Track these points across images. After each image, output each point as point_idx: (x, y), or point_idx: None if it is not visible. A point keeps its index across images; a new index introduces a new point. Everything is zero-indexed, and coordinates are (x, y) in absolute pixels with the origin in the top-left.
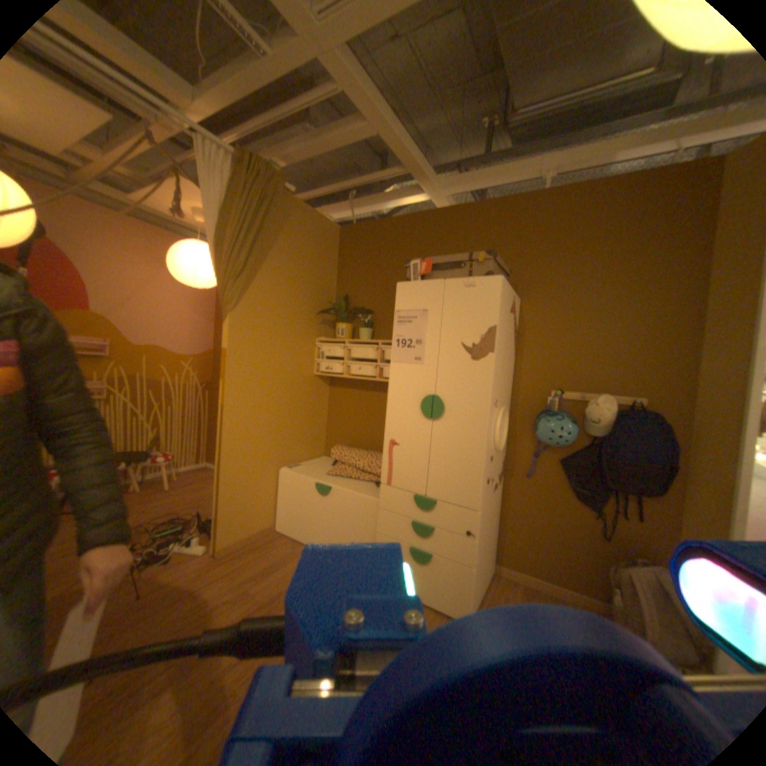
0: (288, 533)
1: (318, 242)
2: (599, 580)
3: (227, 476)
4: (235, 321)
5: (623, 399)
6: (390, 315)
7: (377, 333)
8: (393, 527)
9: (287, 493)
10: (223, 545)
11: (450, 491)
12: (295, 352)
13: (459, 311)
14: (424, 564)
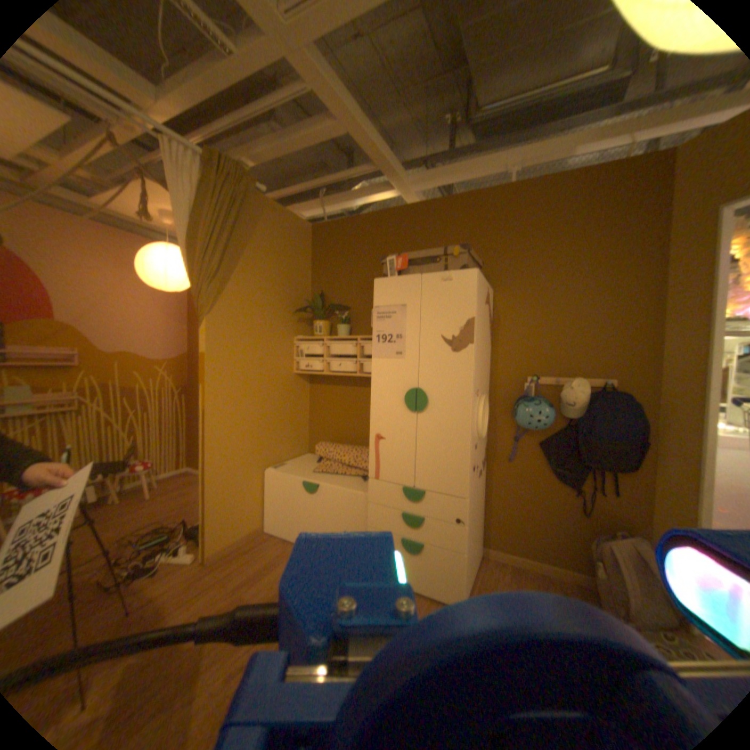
0: (277, 533)
1: (291, 240)
2: (581, 554)
3: (212, 481)
4: (212, 324)
5: (595, 381)
6: (366, 310)
7: (355, 329)
8: (383, 520)
9: (274, 492)
10: (212, 550)
11: (438, 480)
12: (274, 351)
13: (437, 305)
14: (416, 553)
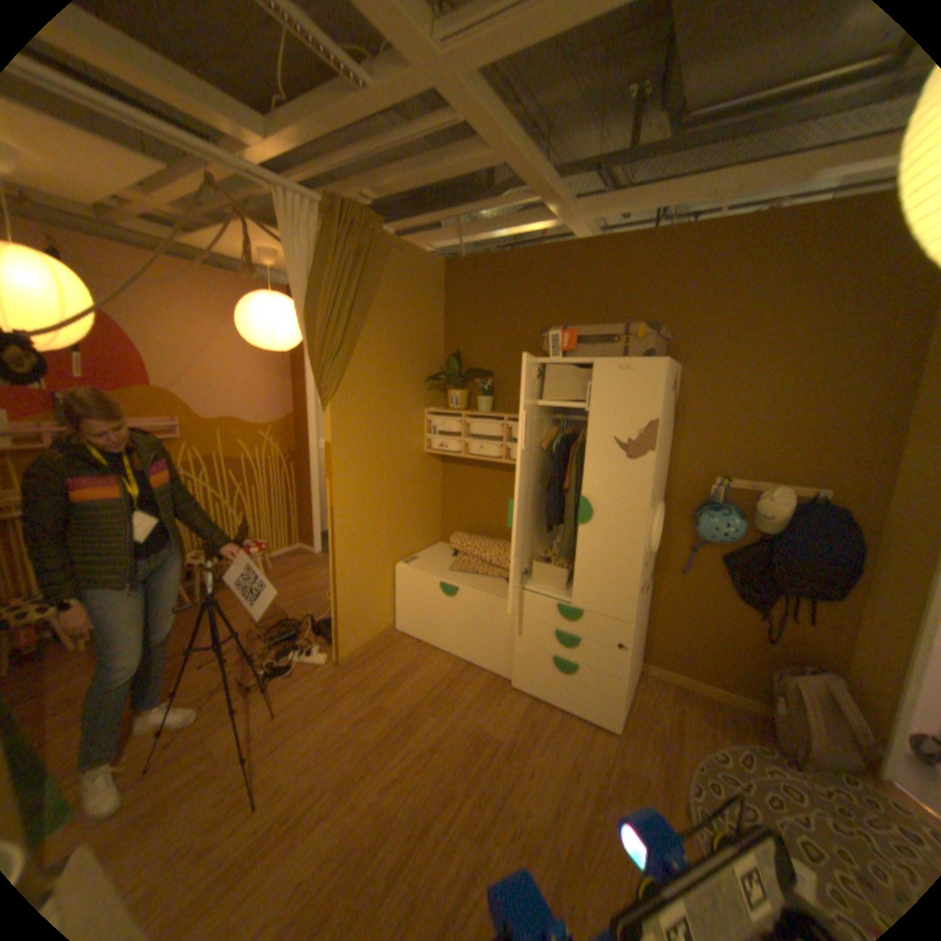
0: (412, 634)
1: (421, 289)
2: (760, 682)
3: (344, 583)
4: (338, 411)
5: (803, 491)
6: (514, 379)
7: (499, 402)
8: (534, 635)
9: (408, 591)
10: (347, 653)
11: (600, 602)
12: (404, 431)
13: (612, 401)
14: (570, 674)
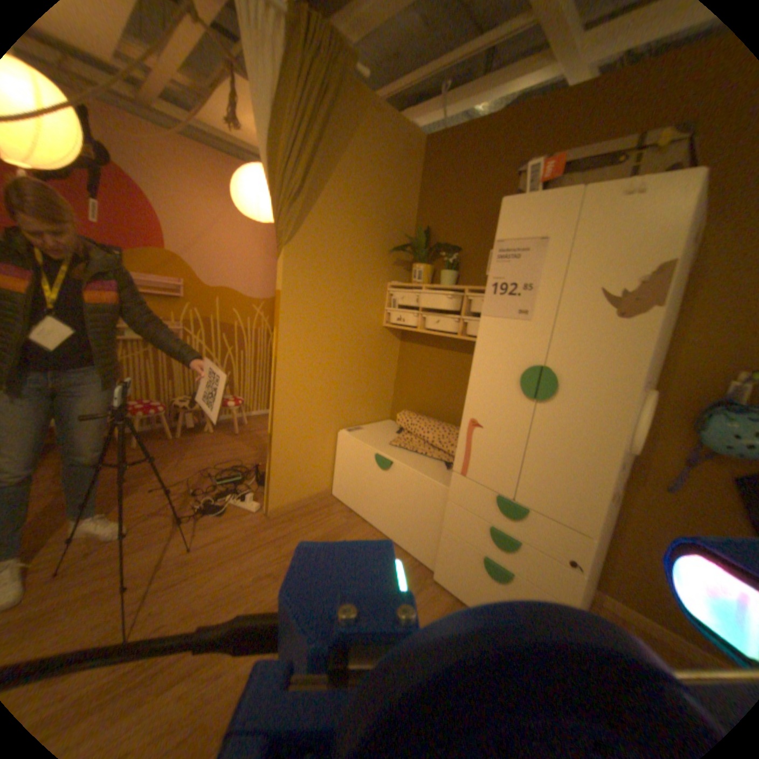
0: (344, 501)
1: (397, 156)
2: None
3: (280, 435)
4: (291, 257)
5: None
6: (483, 252)
7: (463, 277)
8: (464, 527)
9: (345, 458)
10: (276, 505)
11: (552, 502)
12: (362, 298)
13: (605, 238)
14: (501, 583)
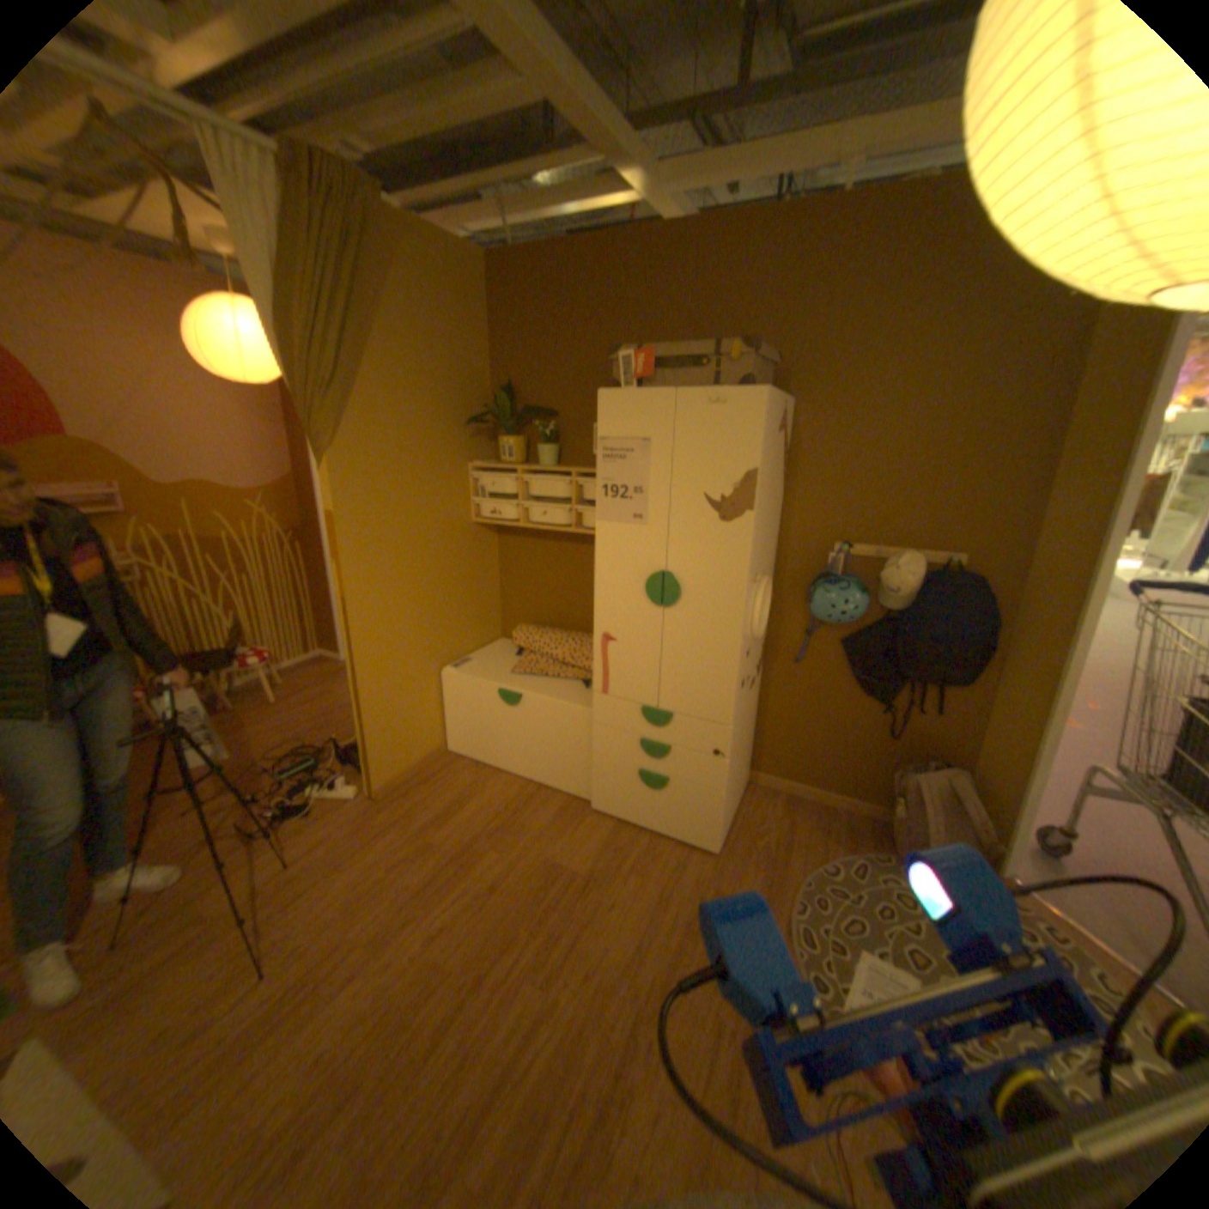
0: (469, 755)
1: (451, 294)
2: (880, 783)
3: (371, 697)
4: (339, 468)
5: (933, 557)
6: (585, 421)
7: (567, 453)
8: (616, 747)
9: (459, 703)
10: (383, 783)
11: (692, 702)
12: (440, 495)
13: (700, 447)
14: (659, 790)
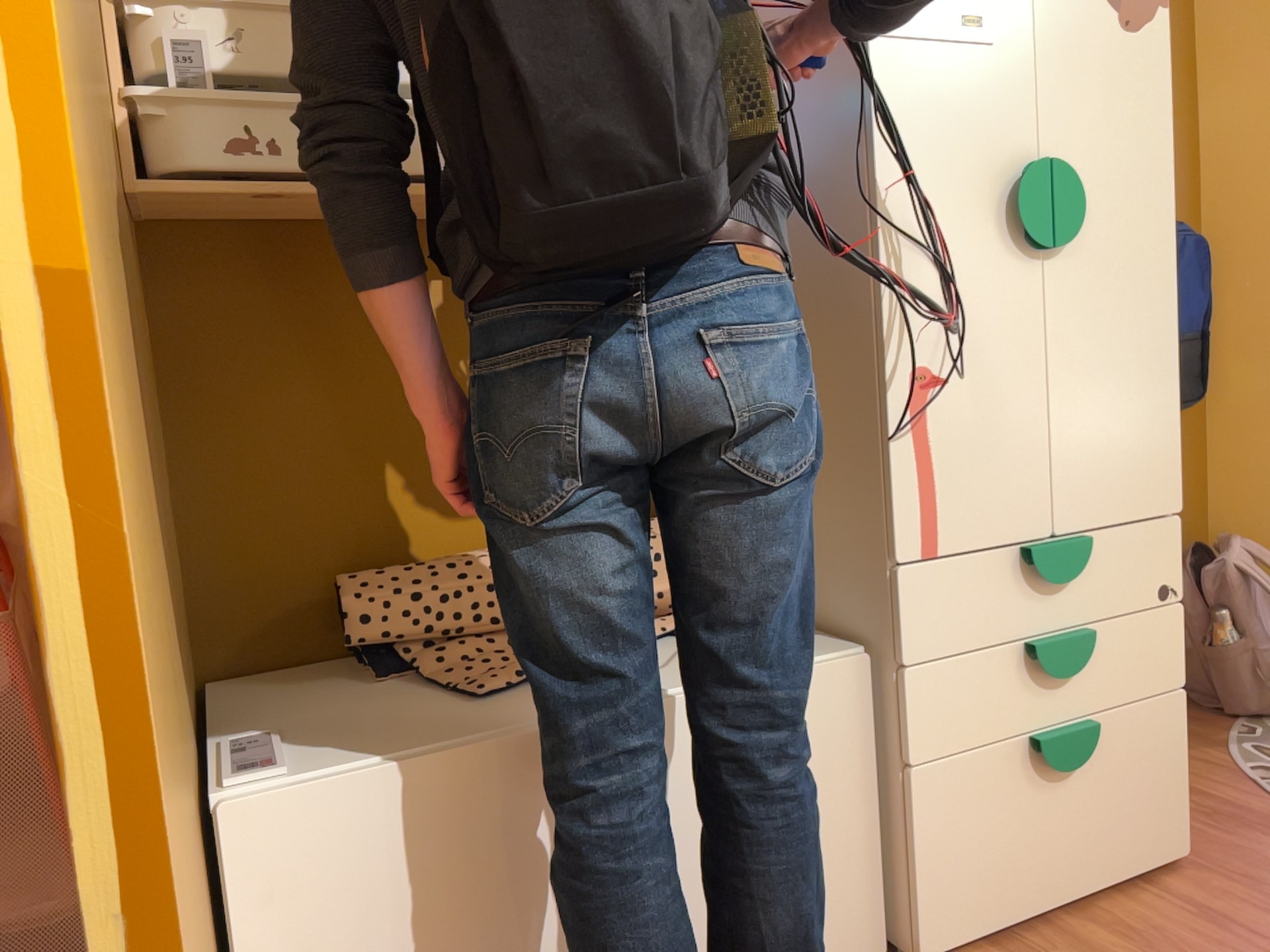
0: None
1: None
2: None
3: None
4: None
5: None
6: None
7: None
8: (970, 708)
9: (326, 912)
10: None
11: (1117, 483)
12: None
13: None
14: (1086, 761)
